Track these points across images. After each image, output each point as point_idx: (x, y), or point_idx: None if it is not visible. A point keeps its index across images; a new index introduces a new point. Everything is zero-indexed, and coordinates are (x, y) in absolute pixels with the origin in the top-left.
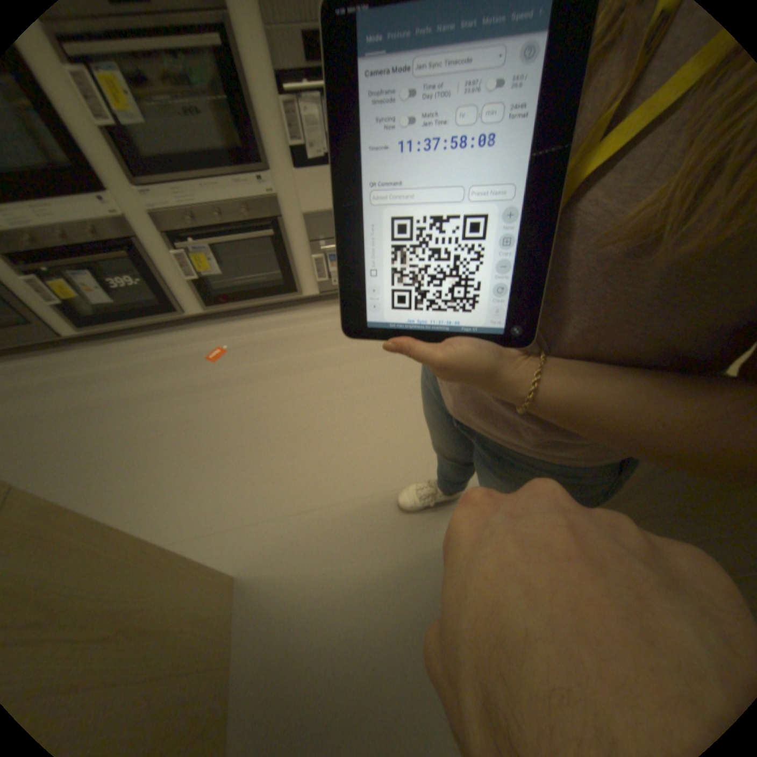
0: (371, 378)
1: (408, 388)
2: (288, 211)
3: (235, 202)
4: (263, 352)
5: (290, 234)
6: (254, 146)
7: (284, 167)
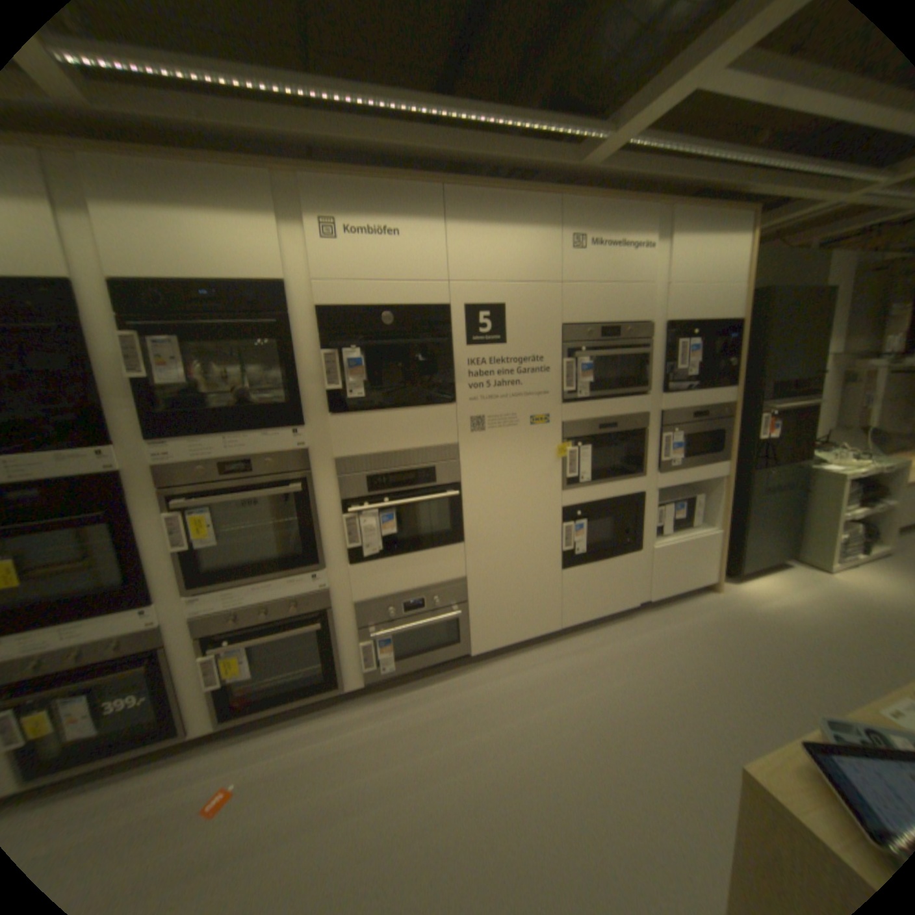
0: (434, 822)
1: (487, 834)
2: (338, 603)
3: (284, 601)
4: (283, 791)
5: (337, 624)
6: (313, 553)
7: (339, 565)
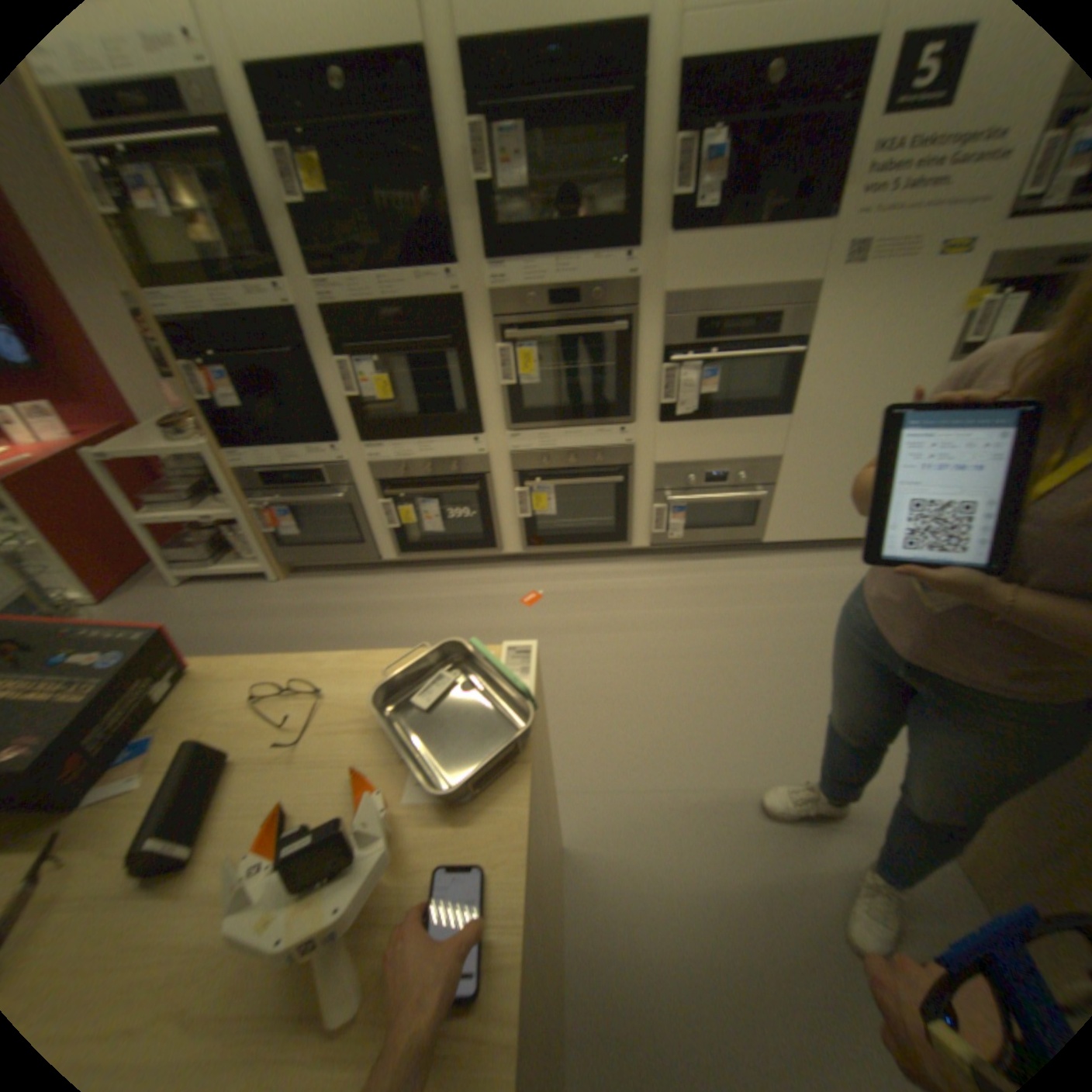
0: (715, 652)
1: (765, 671)
2: (641, 461)
3: (593, 449)
4: (583, 603)
5: (635, 482)
6: (627, 403)
7: (649, 421)
